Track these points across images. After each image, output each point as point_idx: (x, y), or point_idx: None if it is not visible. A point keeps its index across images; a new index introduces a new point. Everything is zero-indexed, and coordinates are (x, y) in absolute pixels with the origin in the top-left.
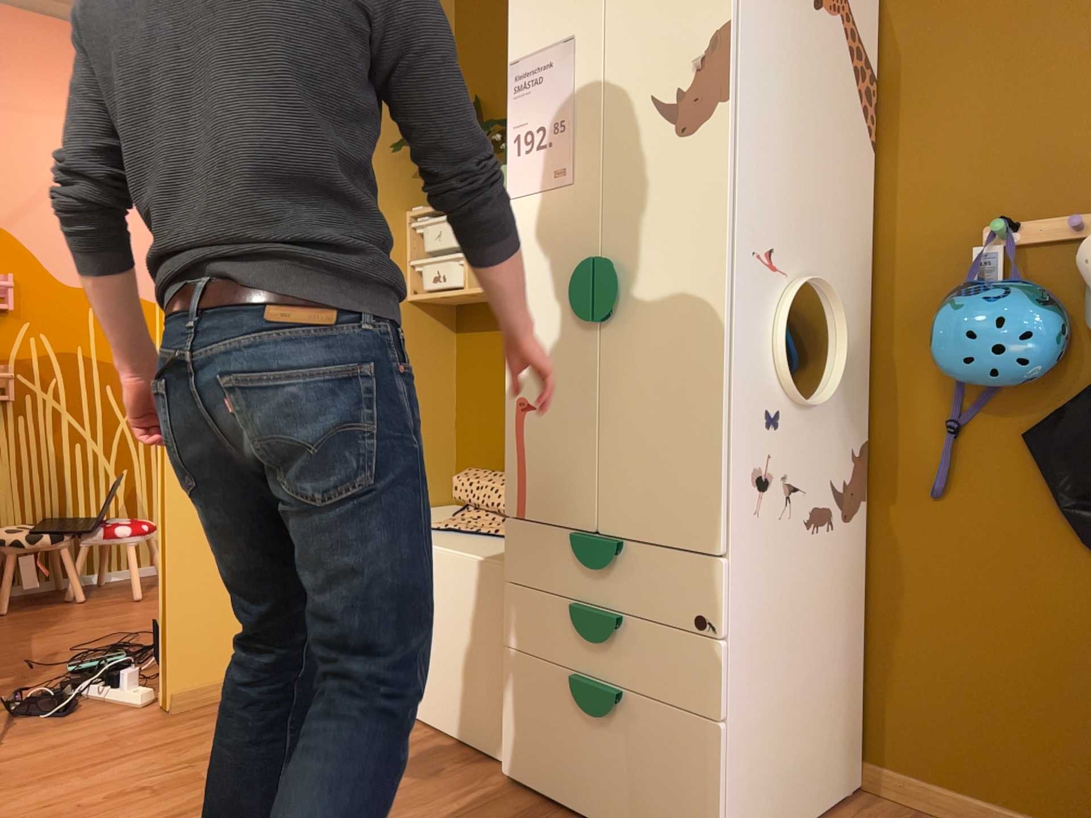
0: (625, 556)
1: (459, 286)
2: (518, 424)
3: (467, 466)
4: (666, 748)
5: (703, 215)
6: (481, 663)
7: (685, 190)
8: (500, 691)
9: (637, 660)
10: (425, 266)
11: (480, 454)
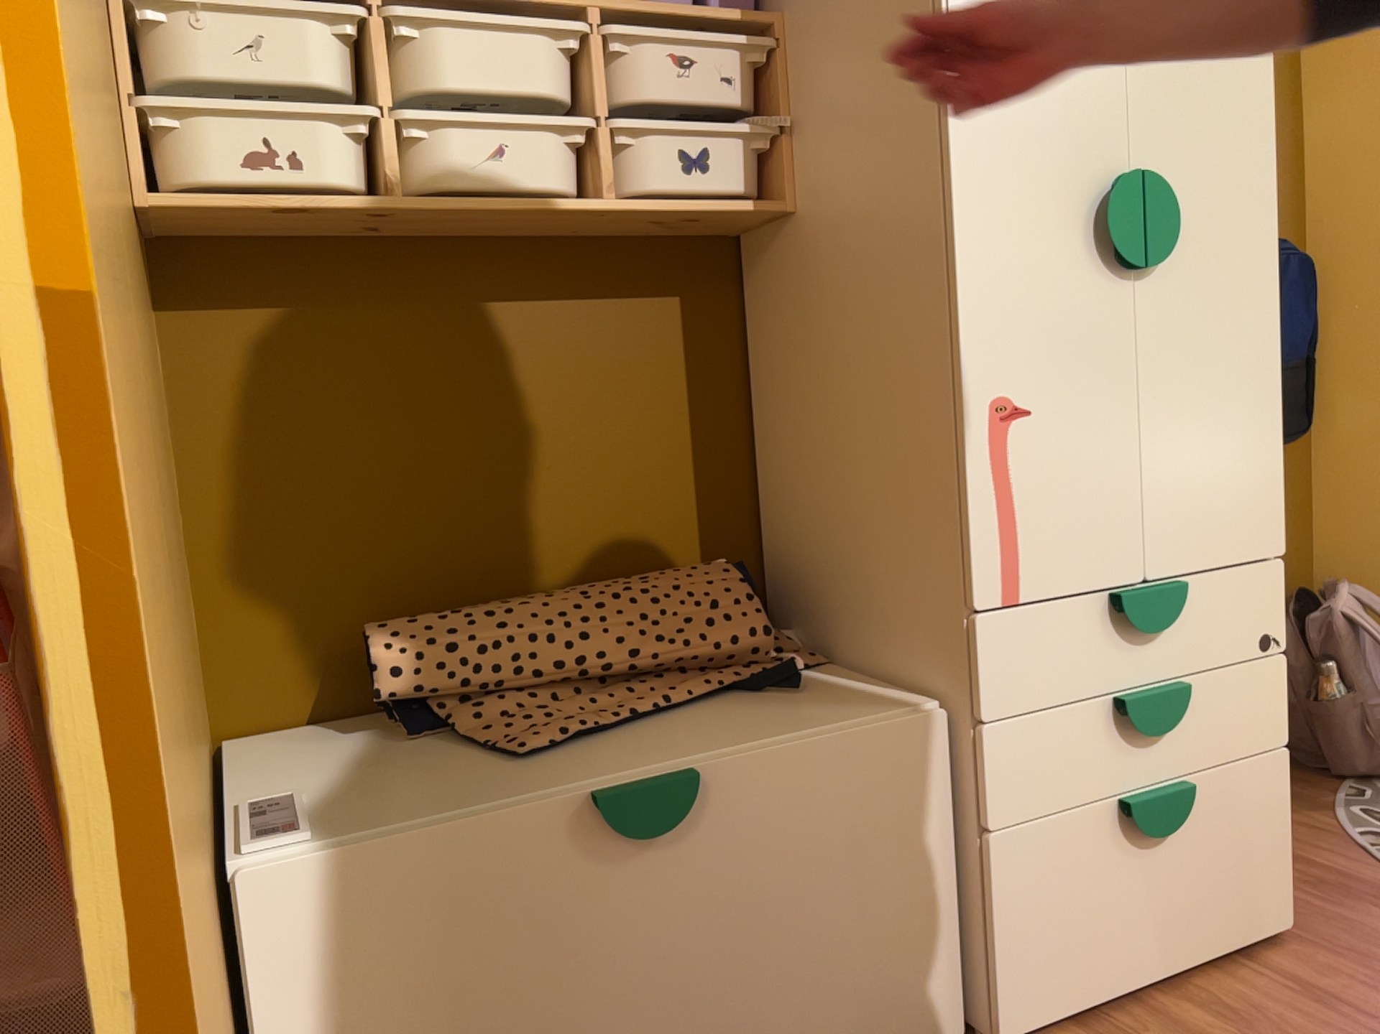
0: (1186, 596)
1: (354, 191)
2: (998, 446)
3: (258, 635)
4: (1238, 812)
5: (1252, 141)
6: (889, 906)
7: (1233, 104)
8: (935, 927)
9: (1201, 725)
10: (207, 125)
11: (305, 595)
